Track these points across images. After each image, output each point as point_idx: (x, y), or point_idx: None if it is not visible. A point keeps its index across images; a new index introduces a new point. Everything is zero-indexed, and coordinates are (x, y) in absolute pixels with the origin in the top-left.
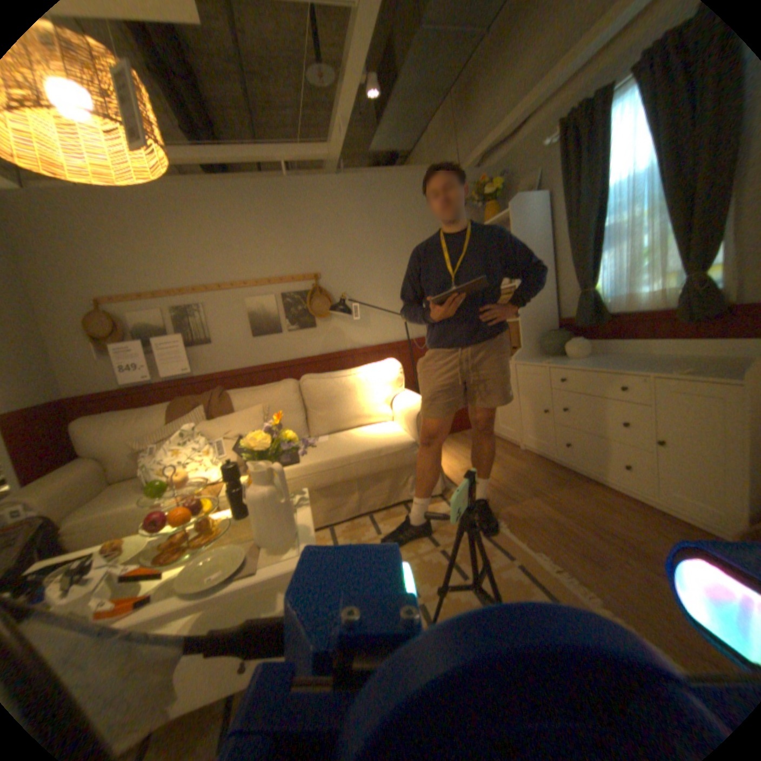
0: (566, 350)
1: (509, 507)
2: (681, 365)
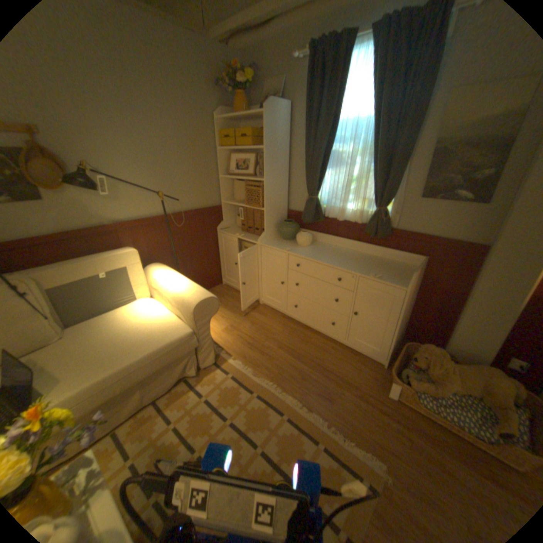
0: (294, 237)
1: (265, 362)
2: (368, 266)
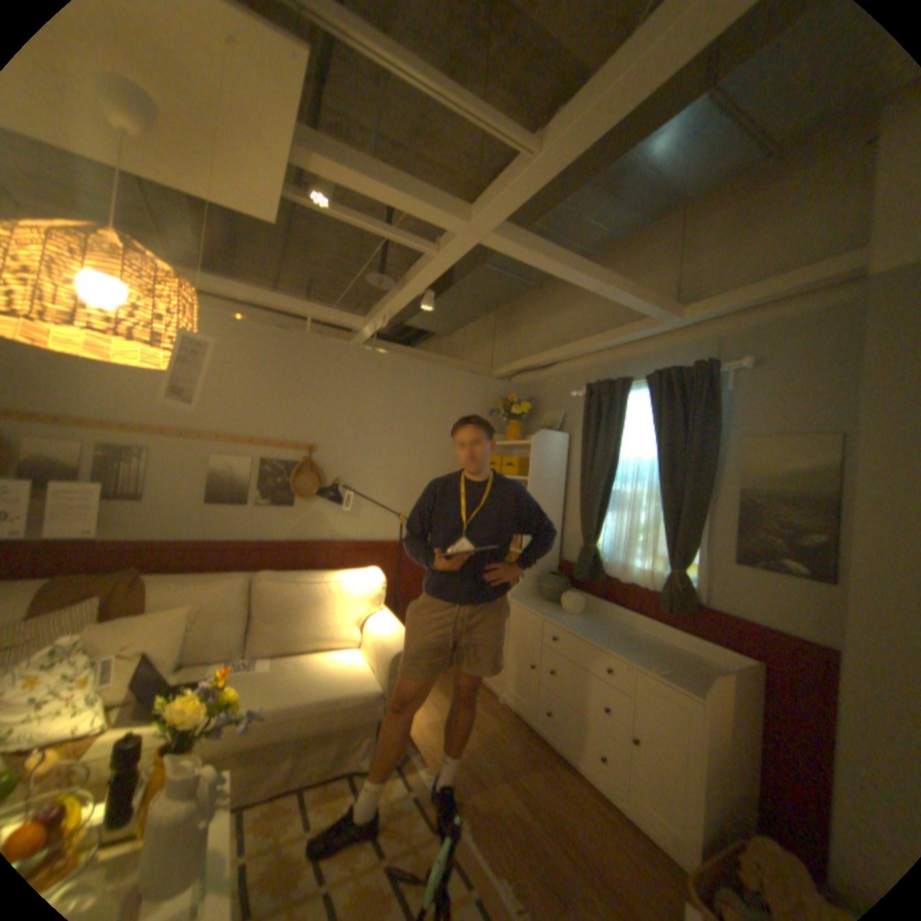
0: (561, 599)
1: (475, 797)
2: (658, 659)
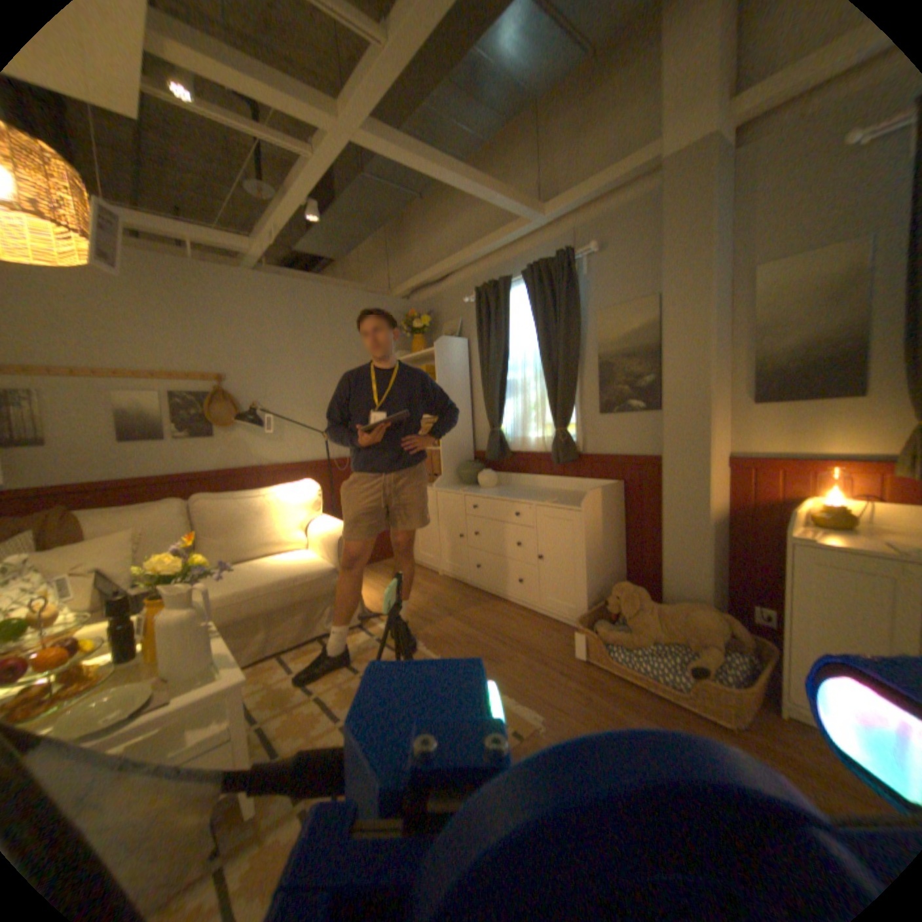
0: (478, 480)
1: (425, 628)
2: (551, 496)
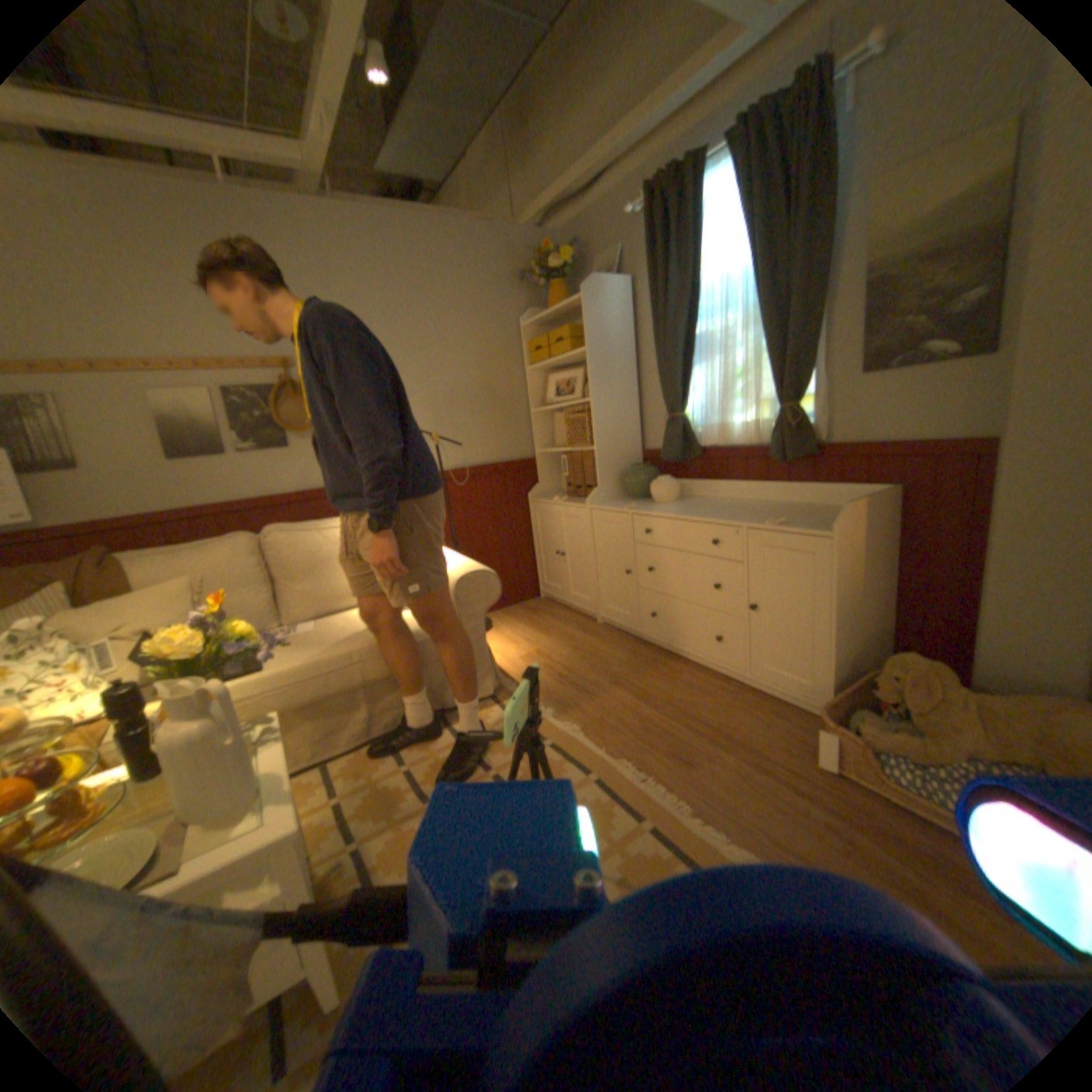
0: (651, 492)
1: (582, 702)
2: (773, 514)
